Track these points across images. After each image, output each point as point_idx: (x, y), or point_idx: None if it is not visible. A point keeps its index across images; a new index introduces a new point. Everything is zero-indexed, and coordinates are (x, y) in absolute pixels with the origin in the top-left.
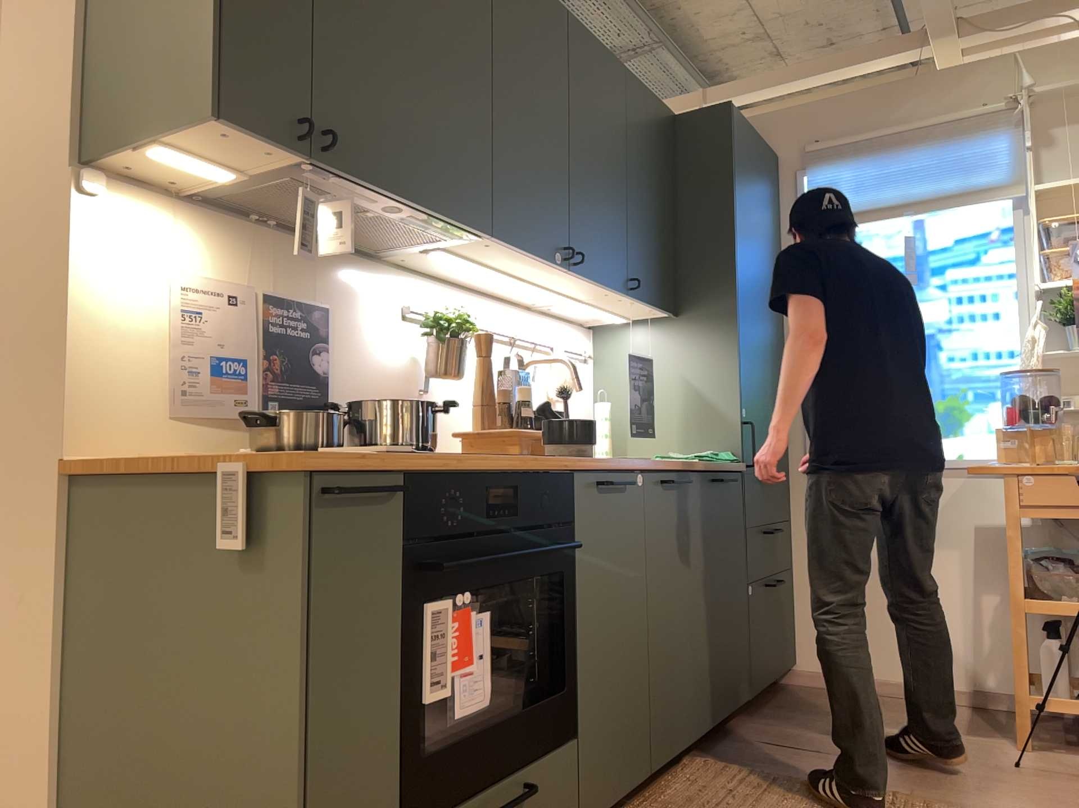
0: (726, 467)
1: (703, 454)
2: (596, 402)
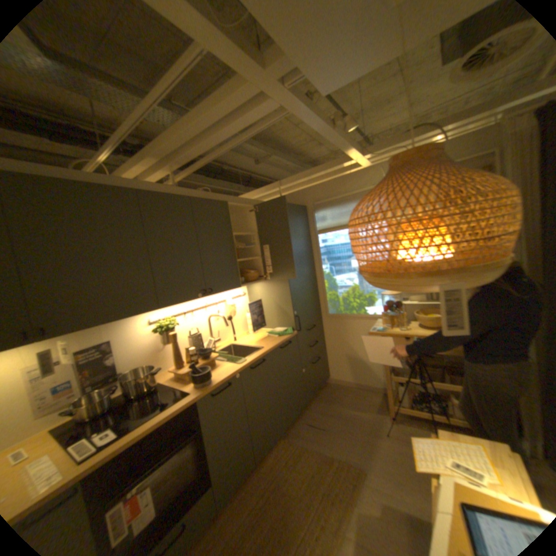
0: (286, 338)
1: (282, 329)
2: (247, 312)
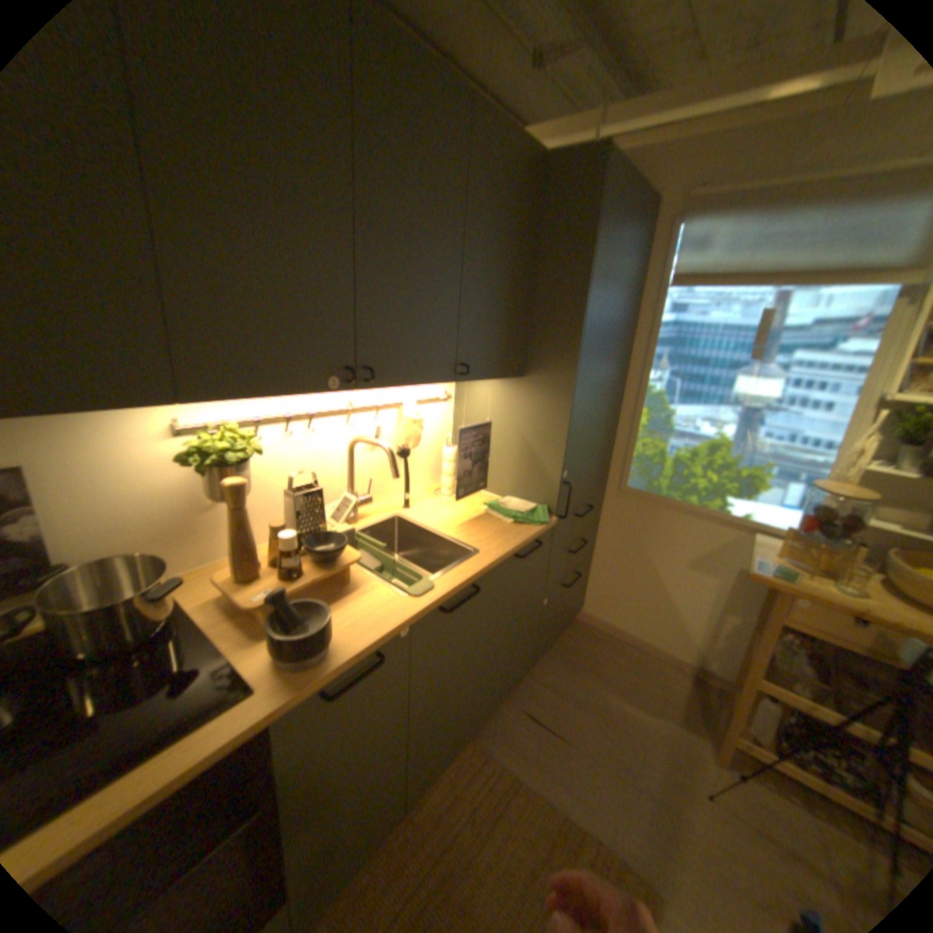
0: (533, 532)
1: (522, 503)
2: (445, 442)
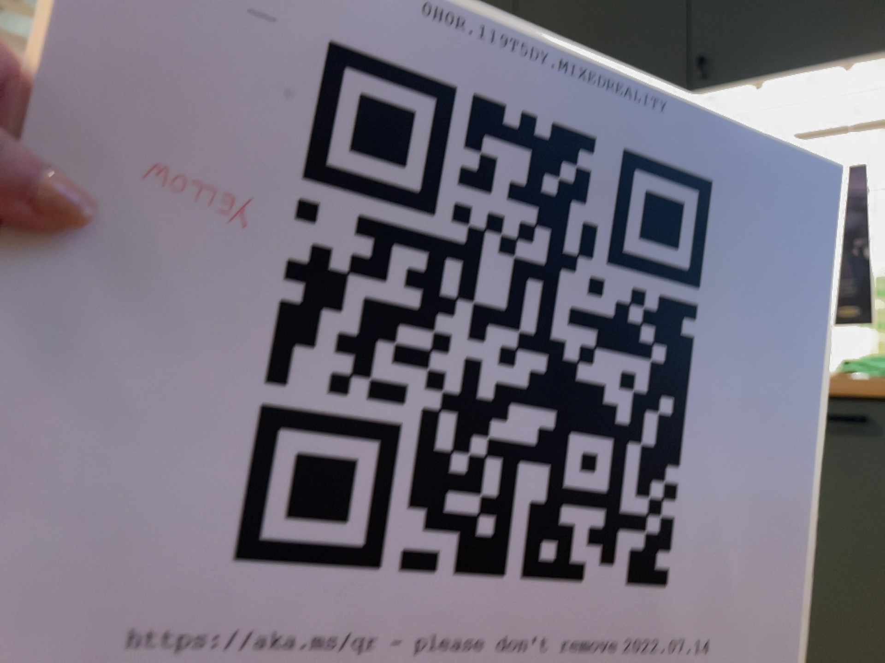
0: (857, 388)
1: None
2: None
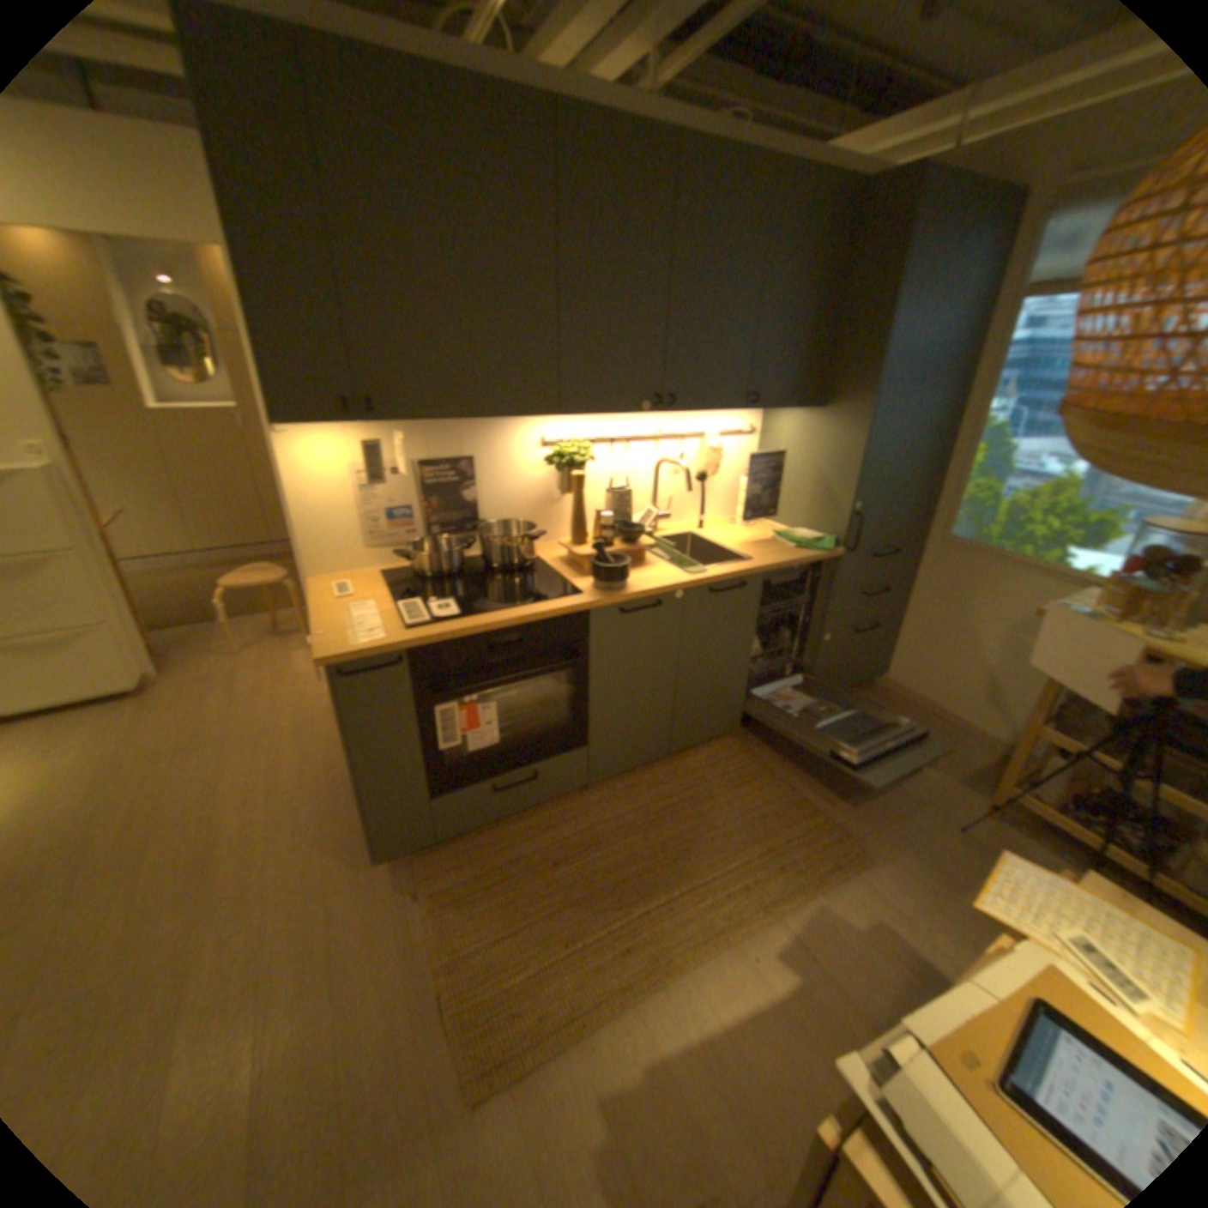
0: (813, 556)
1: (812, 533)
2: (744, 474)
